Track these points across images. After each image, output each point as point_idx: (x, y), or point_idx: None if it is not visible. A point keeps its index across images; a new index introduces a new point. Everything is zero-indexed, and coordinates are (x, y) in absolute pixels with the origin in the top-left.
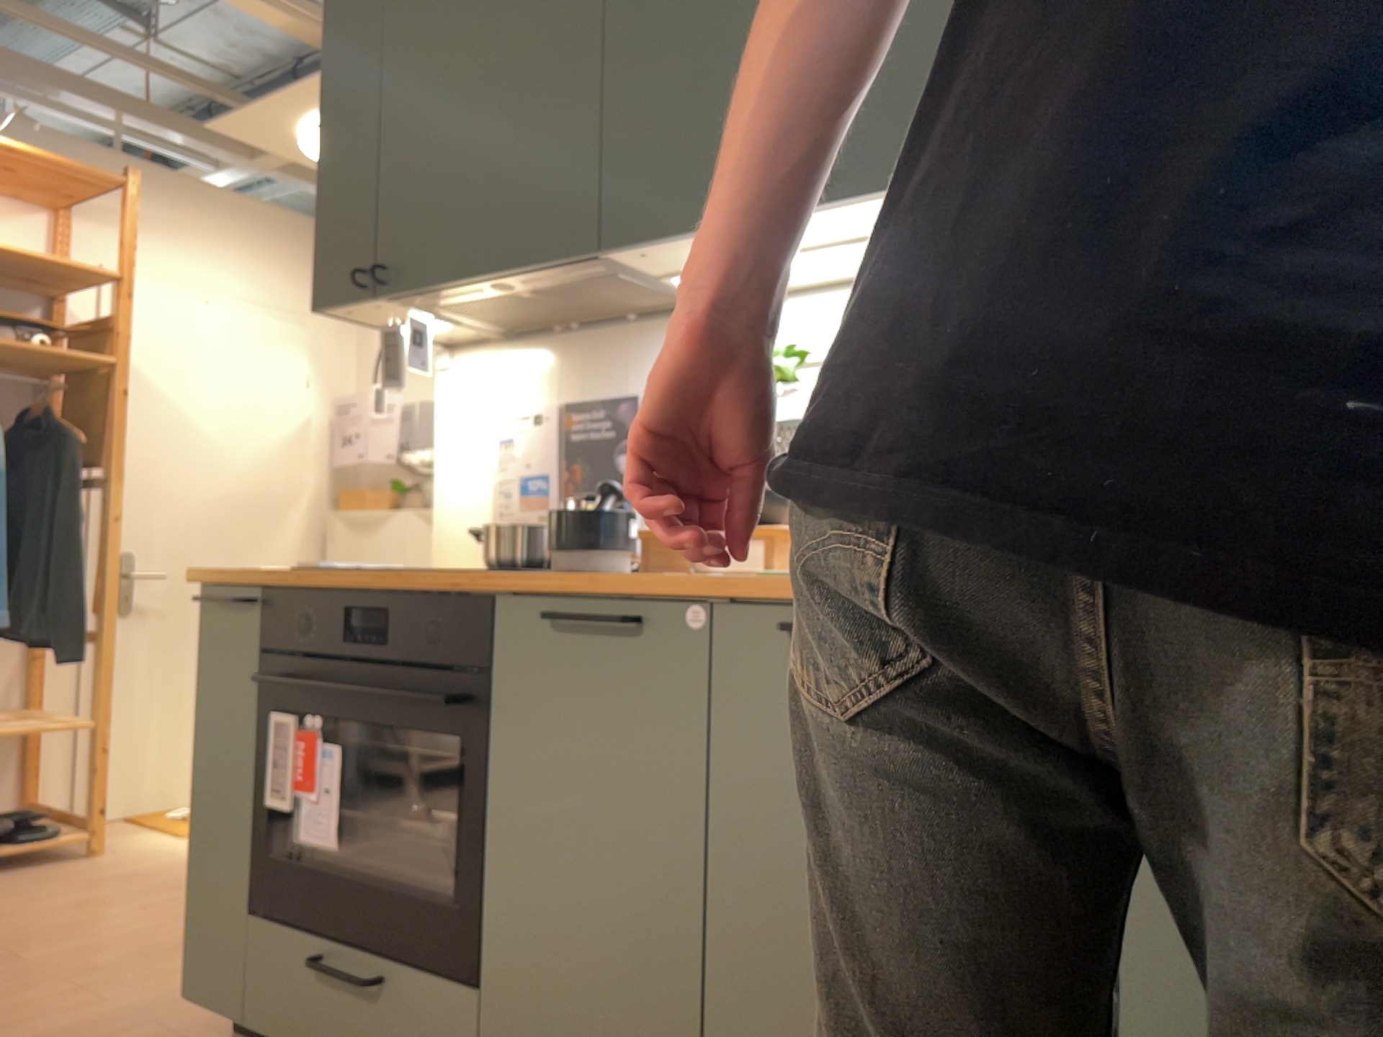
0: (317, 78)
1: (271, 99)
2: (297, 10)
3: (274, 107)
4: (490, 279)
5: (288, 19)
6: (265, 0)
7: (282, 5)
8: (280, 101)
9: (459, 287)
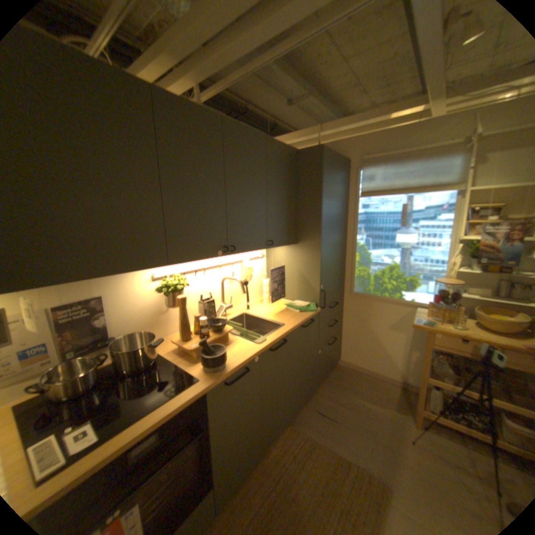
0: None
1: None
2: None
3: None
4: (98, 276)
5: None
6: None
7: None
8: None
9: (68, 281)
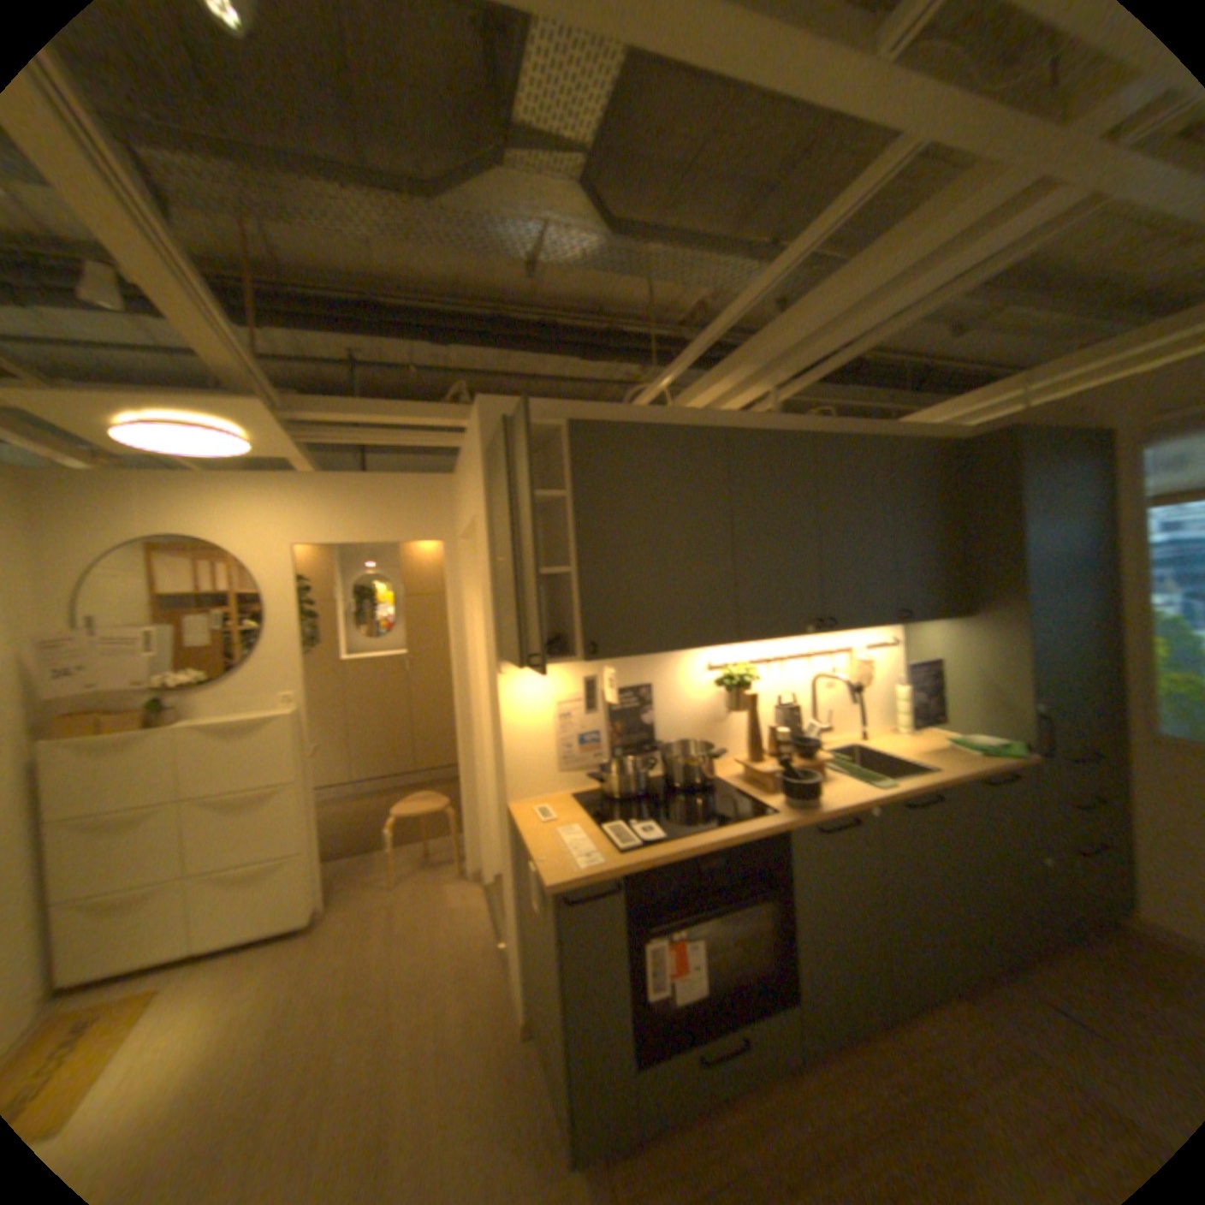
0: (220, 398)
1: (133, 395)
2: (234, 346)
3: (129, 400)
4: (665, 651)
5: (223, 350)
6: (218, 334)
7: (227, 341)
8: (144, 399)
9: (640, 654)
